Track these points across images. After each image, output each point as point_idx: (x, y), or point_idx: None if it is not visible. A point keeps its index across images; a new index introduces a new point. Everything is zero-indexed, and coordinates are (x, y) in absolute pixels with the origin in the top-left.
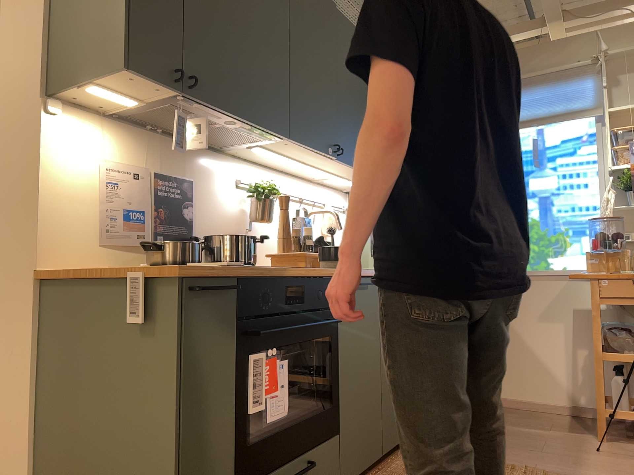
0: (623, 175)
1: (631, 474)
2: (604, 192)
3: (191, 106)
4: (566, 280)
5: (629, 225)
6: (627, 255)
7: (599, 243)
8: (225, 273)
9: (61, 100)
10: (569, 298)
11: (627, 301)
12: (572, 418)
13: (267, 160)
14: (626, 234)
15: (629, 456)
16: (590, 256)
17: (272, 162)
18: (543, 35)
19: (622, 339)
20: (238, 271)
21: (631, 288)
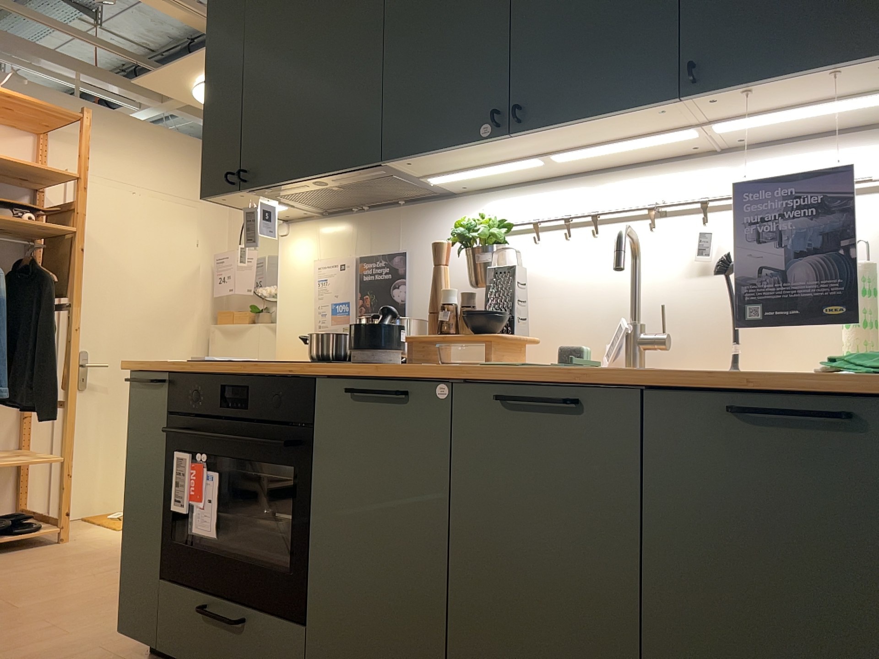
0: None
1: None
2: None
3: (272, 192)
4: None
5: None
6: None
7: None
8: (154, 367)
9: (291, 220)
10: None
11: None
12: None
13: (527, 174)
14: None
15: None
16: None
17: (539, 172)
18: None
19: None
20: (163, 366)
21: None
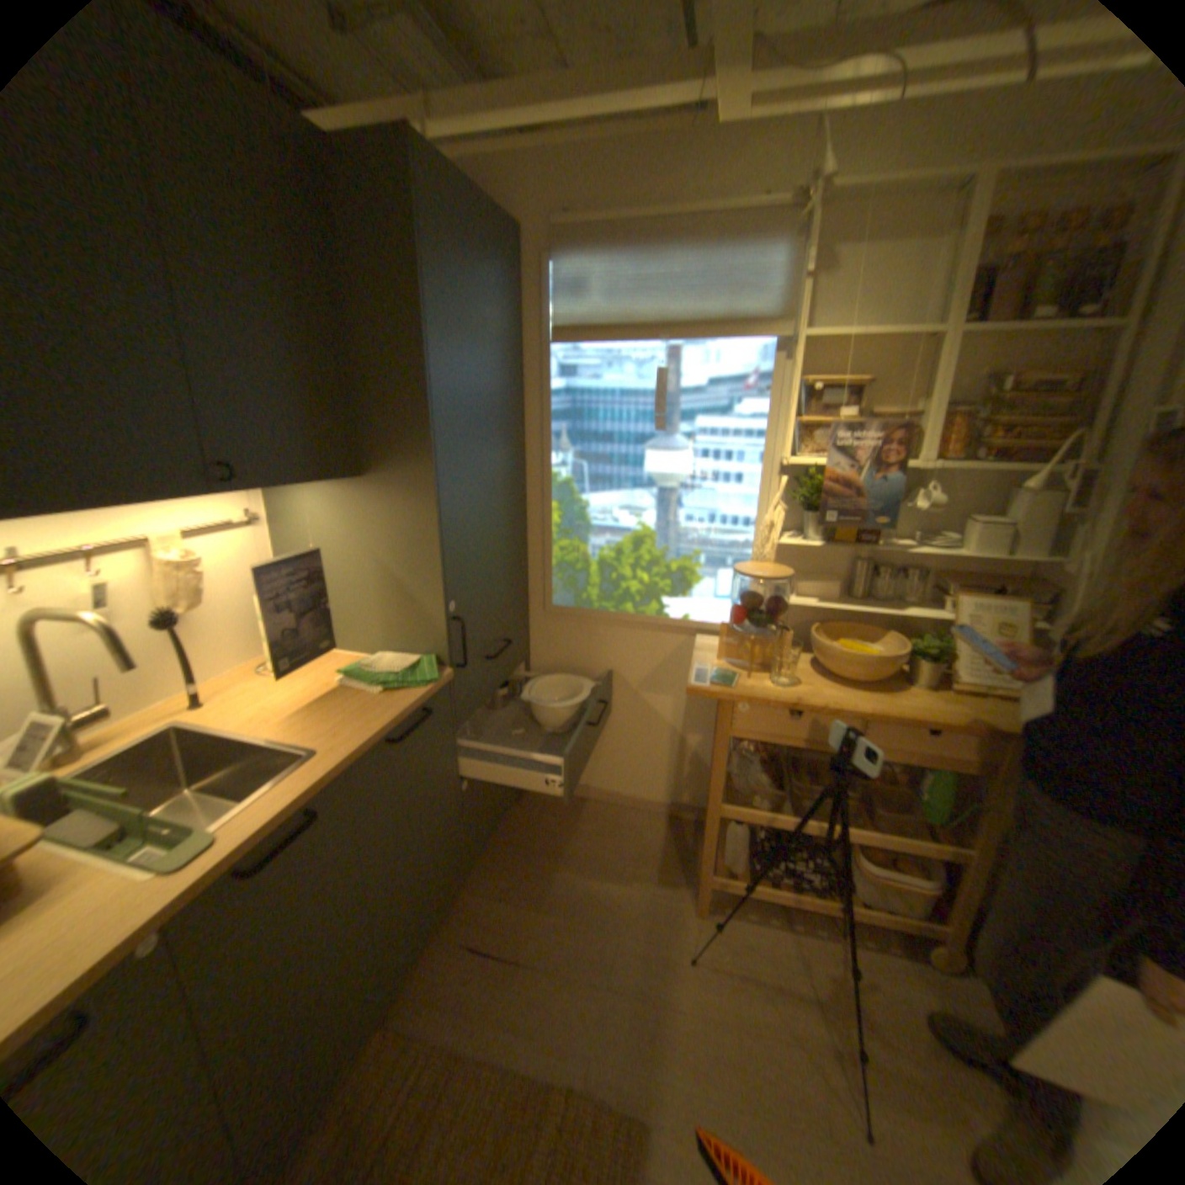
0: (805, 469)
1: (732, 1069)
2: (768, 497)
3: None
4: (685, 635)
5: (796, 560)
6: (788, 641)
7: (746, 610)
8: None
9: None
10: (686, 663)
11: (774, 739)
12: (668, 829)
13: None
14: (790, 584)
15: (735, 977)
16: (728, 633)
17: None
18: (709, 104)
19: (754, 778)
20: None
21: (785, 723)
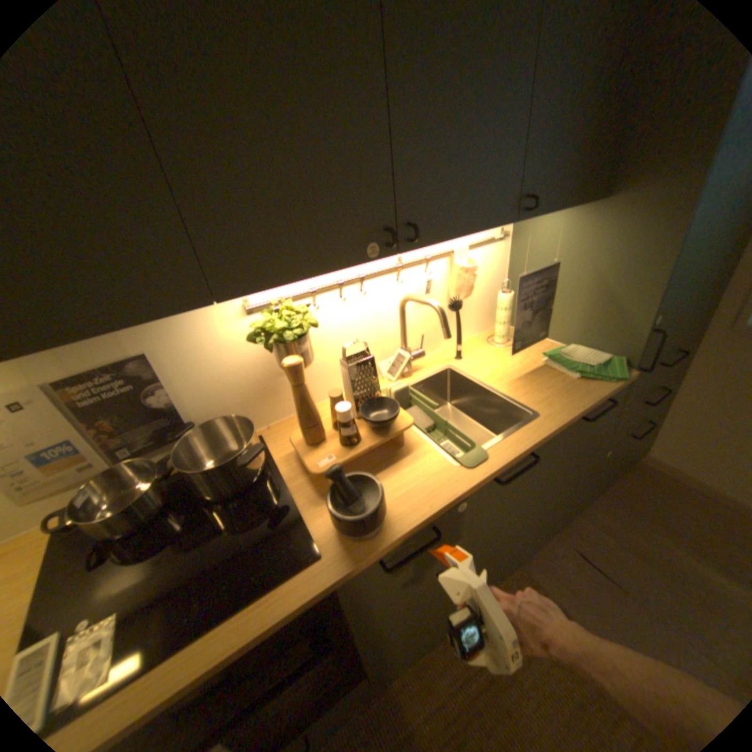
0: None
1: None
2: None
3: None
4: None
5: None
6: None
7: None
8: None
9: None
10: None
11: None
12: None
13: None
14: None
15: None
16: None
17: None
18: None
19: None
20: None
21: None
